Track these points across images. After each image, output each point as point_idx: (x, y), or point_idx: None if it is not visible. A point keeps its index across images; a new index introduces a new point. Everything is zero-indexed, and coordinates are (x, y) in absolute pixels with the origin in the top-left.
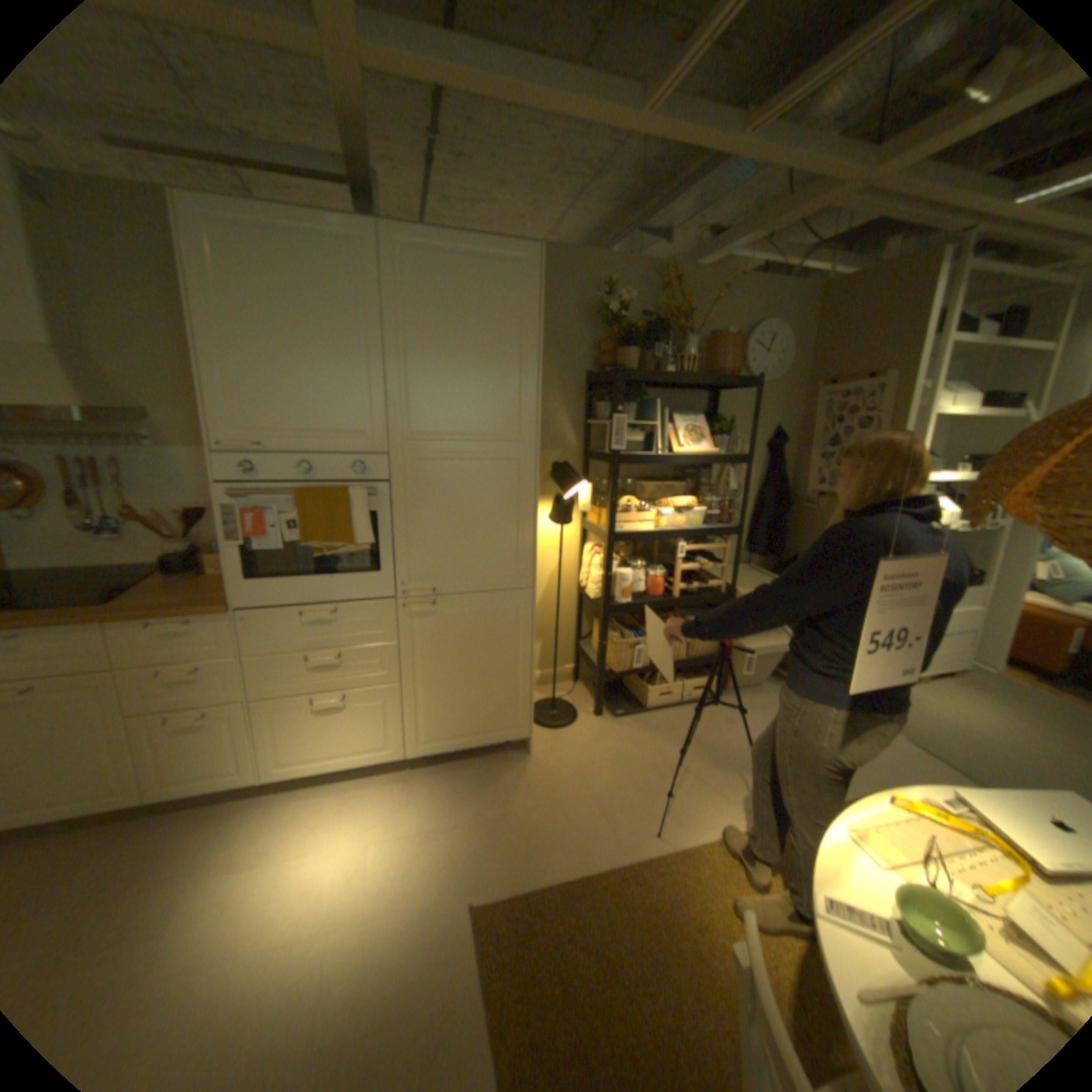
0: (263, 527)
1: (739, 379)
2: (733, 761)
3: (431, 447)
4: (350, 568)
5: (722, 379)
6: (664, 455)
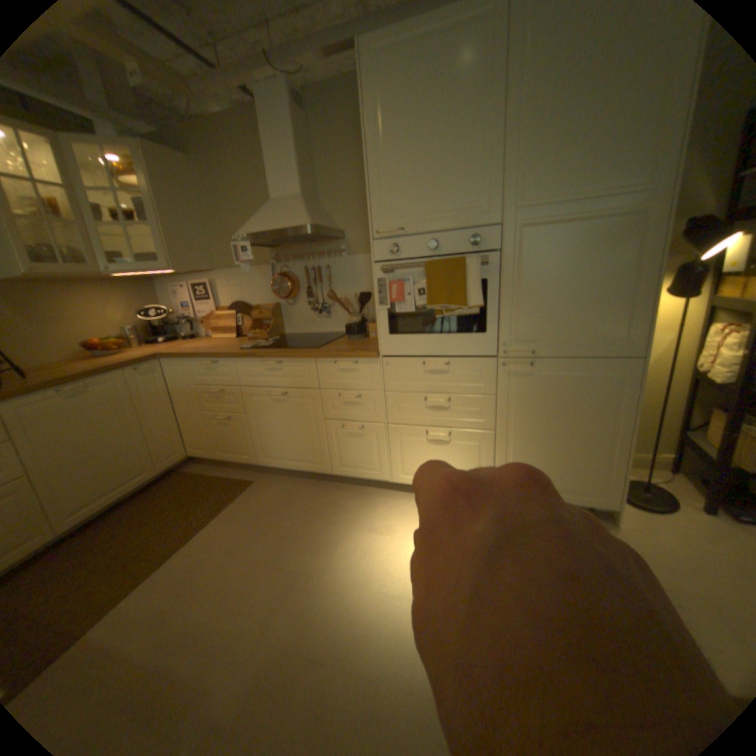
0: (404, 293)
1: None
2: None
3: (547, 209)
4: (464, 329)
5: None
6: None
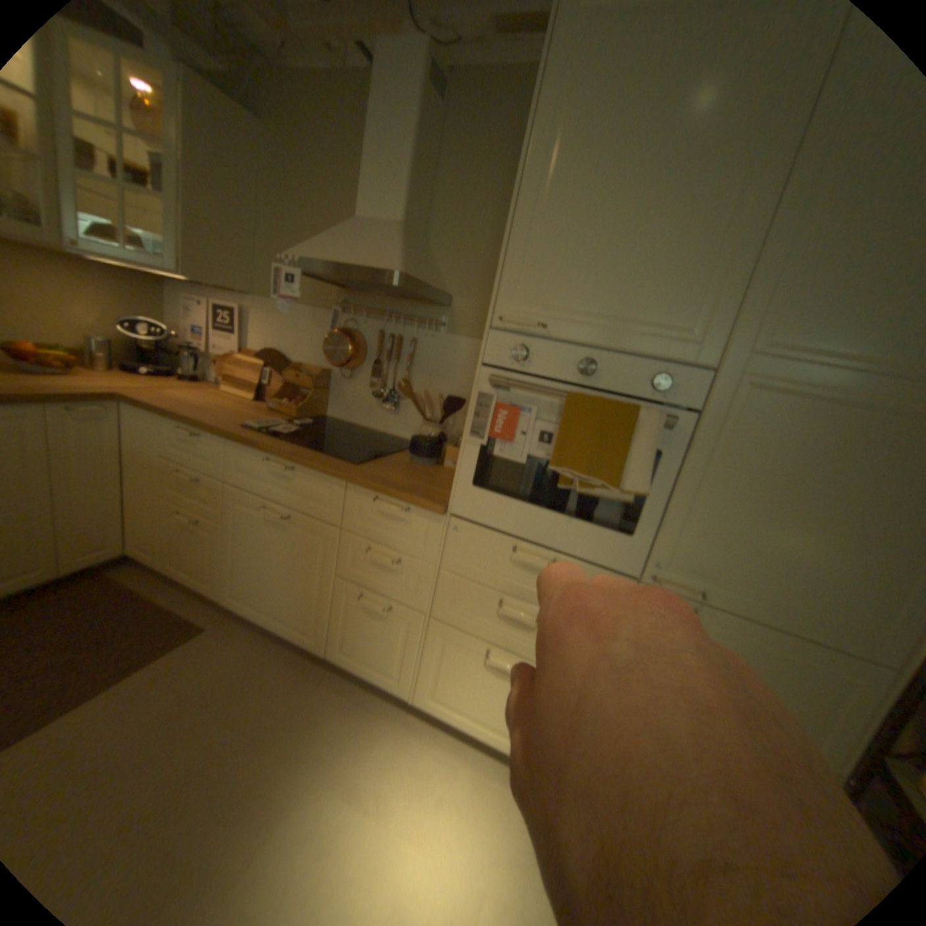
0: (515, 428)
1: None
2: None
3: (804, 370)
4: (594, 513)
5: None
6: None
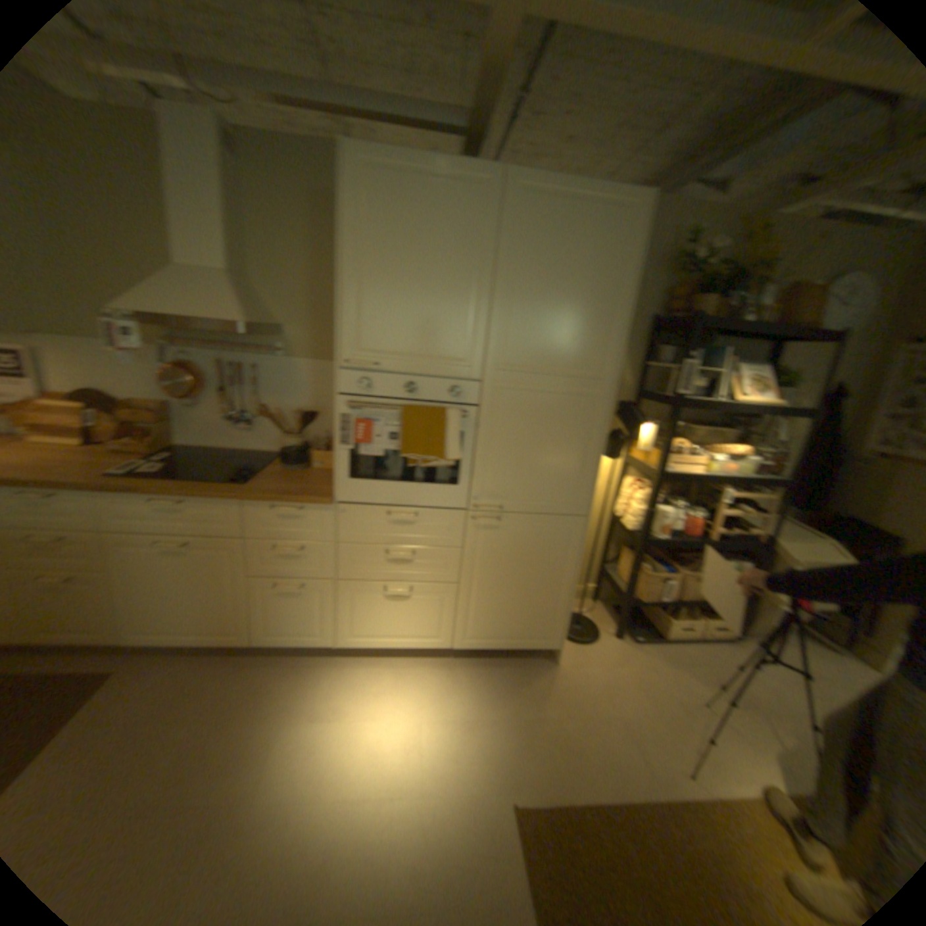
0: (369, 436)
1: (817, 331)
2: (762, 713)
3: (518, 378)
4: (430, 478)
5: (797, 330)
6: (728, 402)
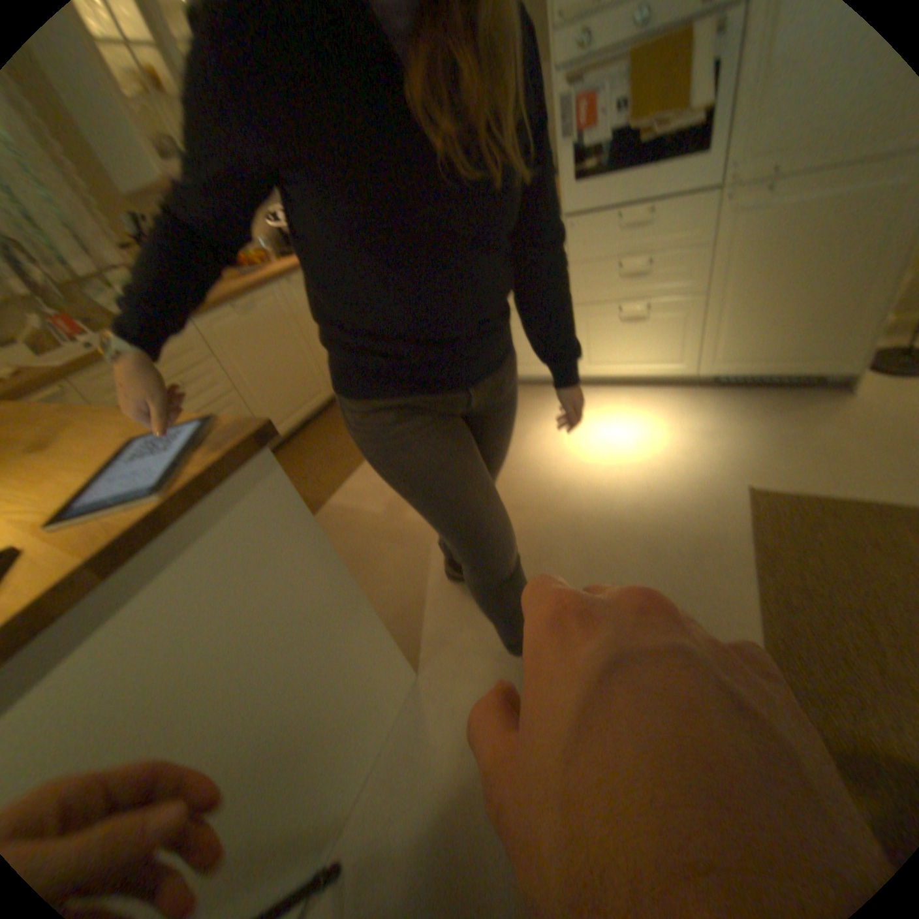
0: (597, 112)
1: None
2: None
3: None
4: (677, 154)
5: None
6: None
